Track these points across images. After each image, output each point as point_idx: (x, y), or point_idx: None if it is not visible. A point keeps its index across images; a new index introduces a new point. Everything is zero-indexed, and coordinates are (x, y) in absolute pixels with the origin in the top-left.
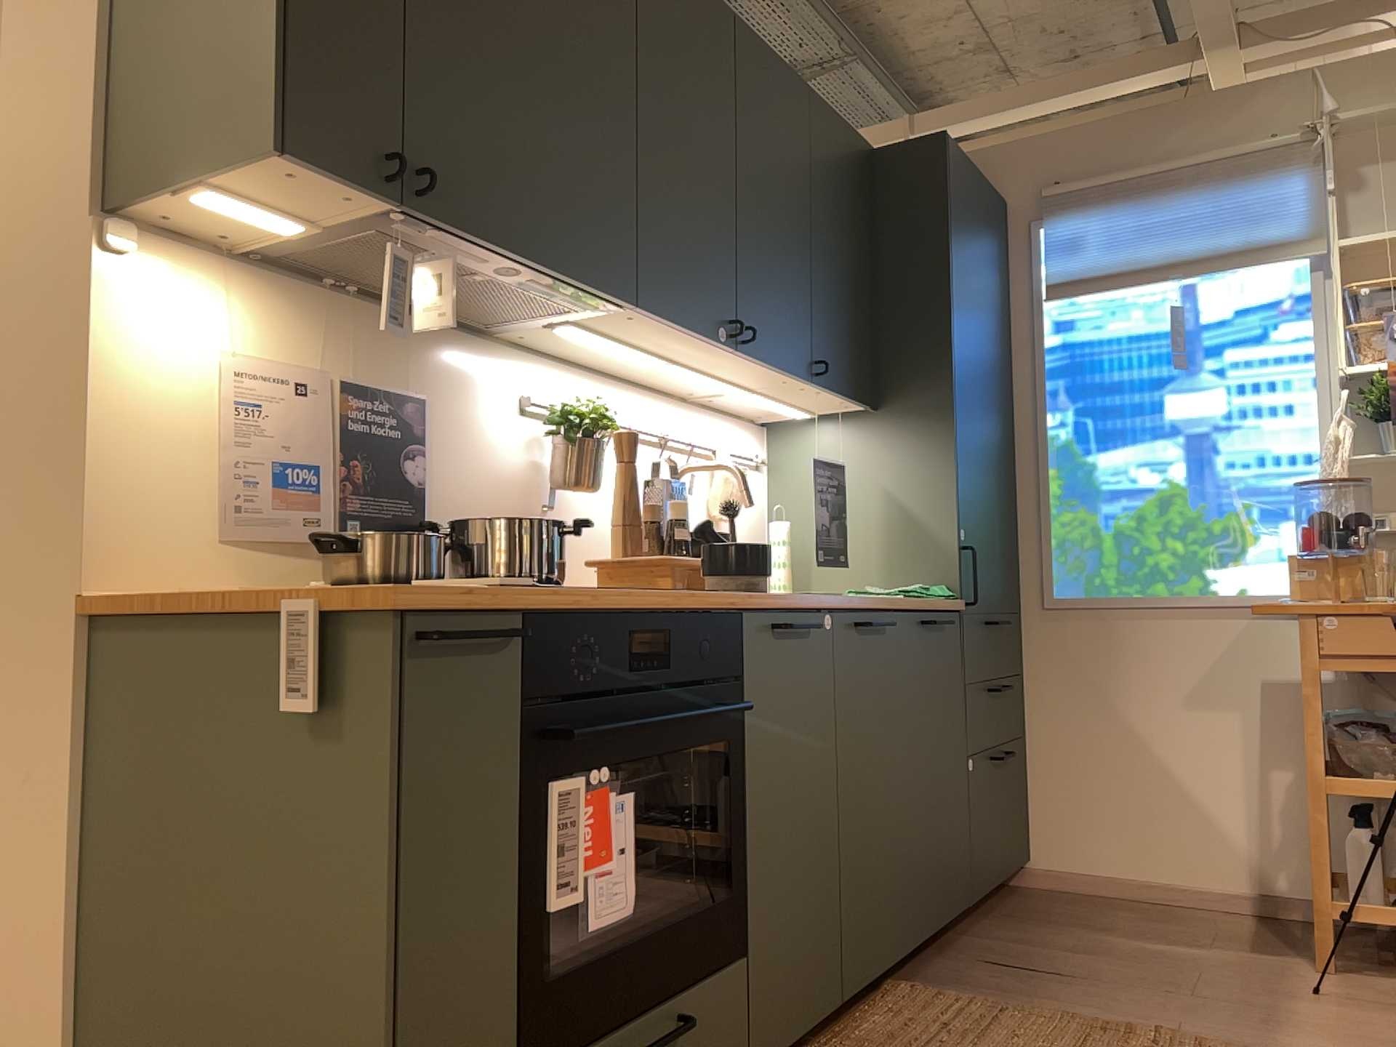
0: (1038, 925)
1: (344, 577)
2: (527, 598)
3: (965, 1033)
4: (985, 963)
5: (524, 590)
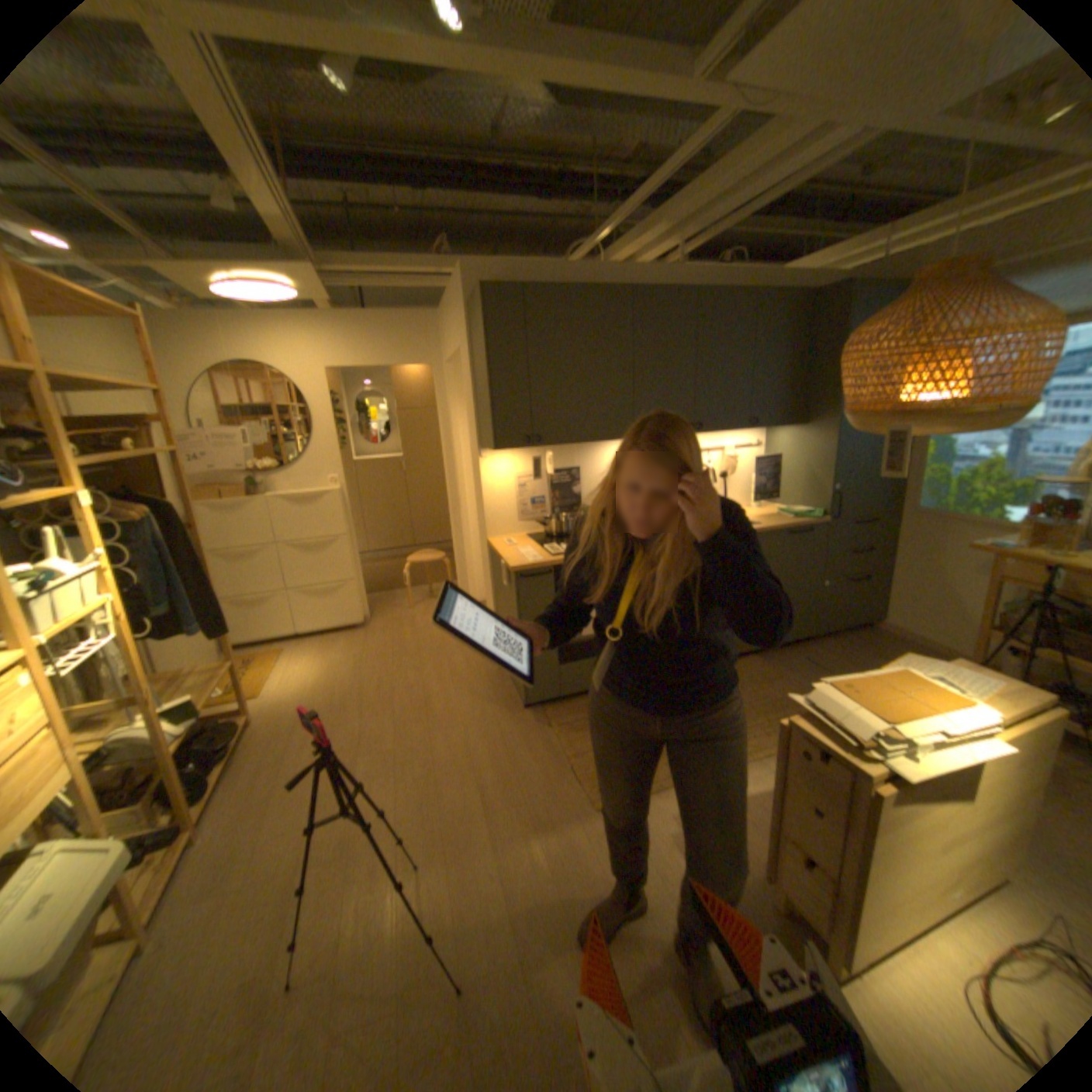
0: (854, 649)
1: (545, 532)
2: (551, 564)
3: (753, 682)
4: (802, 659)
5: (559, 556)
